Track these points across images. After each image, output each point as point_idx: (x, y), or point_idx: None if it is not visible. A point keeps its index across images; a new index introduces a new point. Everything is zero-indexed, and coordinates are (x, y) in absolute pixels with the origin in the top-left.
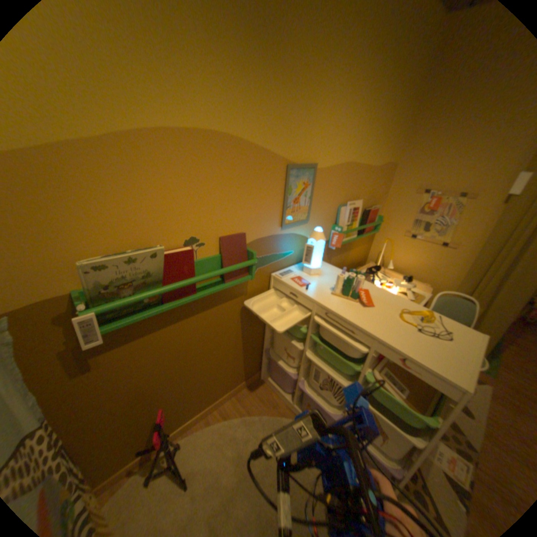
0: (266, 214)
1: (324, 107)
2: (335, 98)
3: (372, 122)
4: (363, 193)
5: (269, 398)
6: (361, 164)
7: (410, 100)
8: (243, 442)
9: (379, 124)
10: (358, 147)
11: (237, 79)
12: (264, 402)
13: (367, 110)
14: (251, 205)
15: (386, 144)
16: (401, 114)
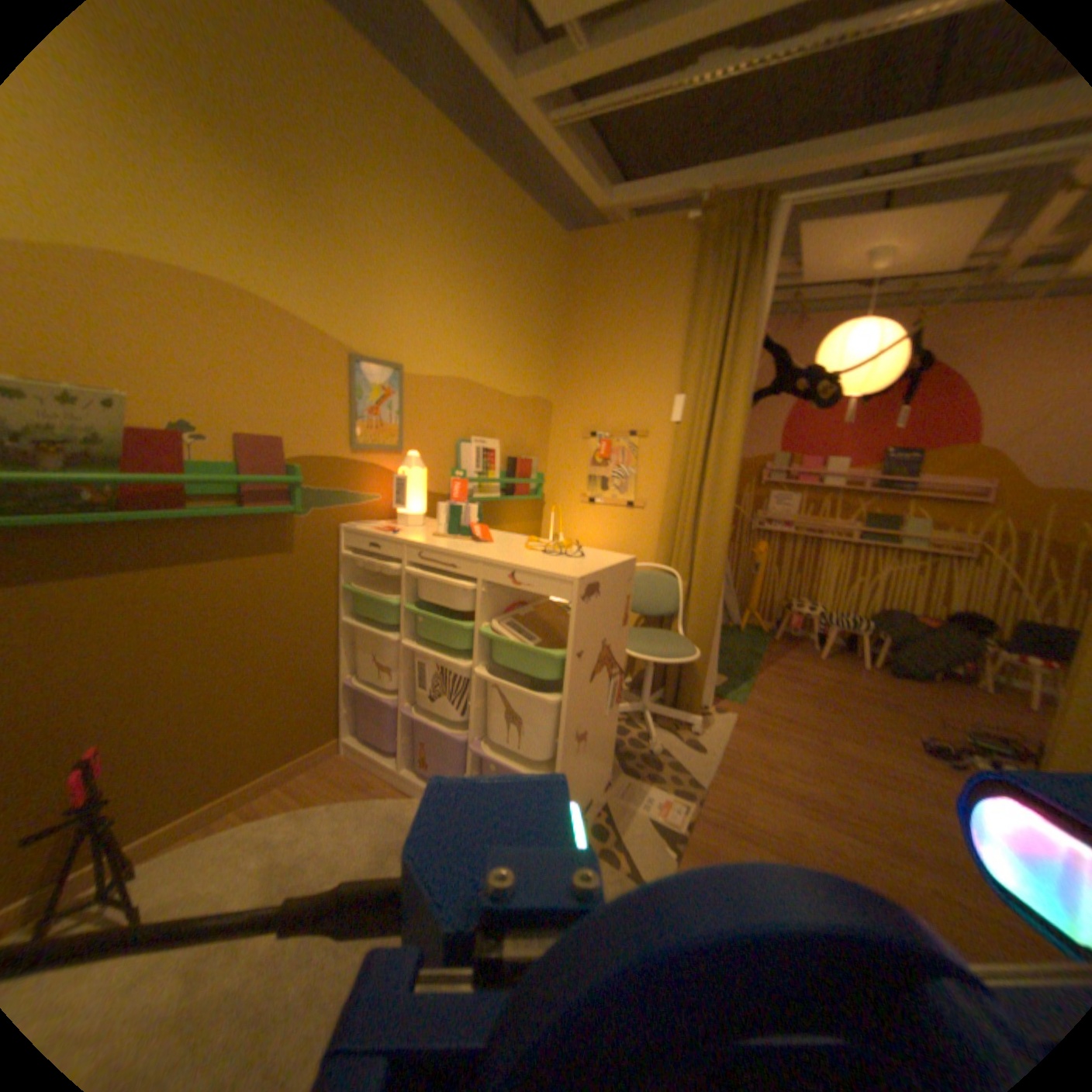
0: (321, 420)
1: (401, 295)
2: (417, 288)
3: (487, 333)
4: (498, 432)
5: (355, 780)
6: (484, 388)
7: (545, 319)
8: (288, 844)
9: (500, 339)
10: (472, 361)
11: (257, 232)
12: (342, 786)
13: (475, 315)
14: (292, 401)
15: (521, 368)
16: (535, 334)
